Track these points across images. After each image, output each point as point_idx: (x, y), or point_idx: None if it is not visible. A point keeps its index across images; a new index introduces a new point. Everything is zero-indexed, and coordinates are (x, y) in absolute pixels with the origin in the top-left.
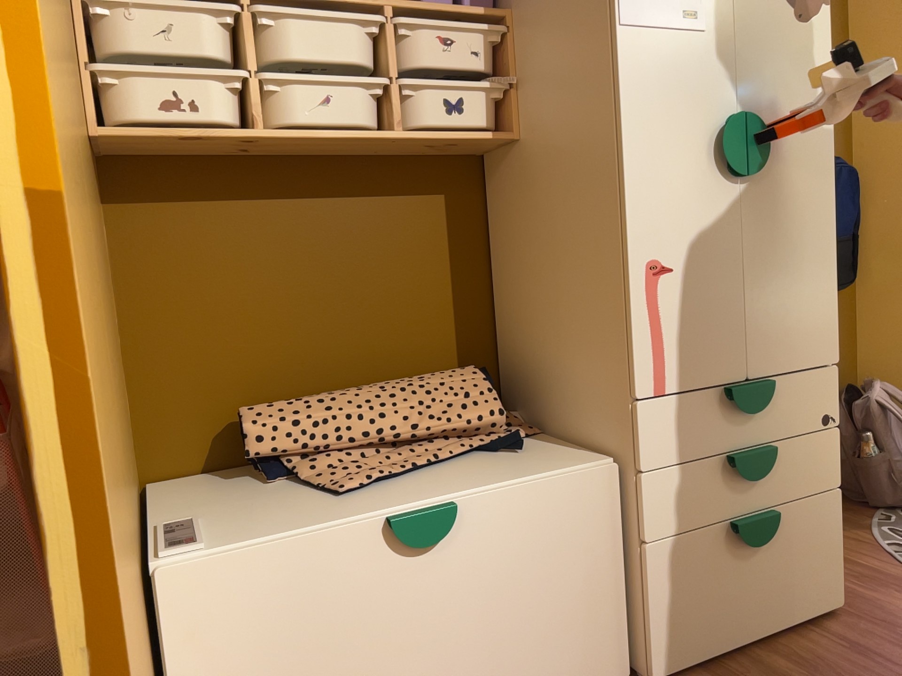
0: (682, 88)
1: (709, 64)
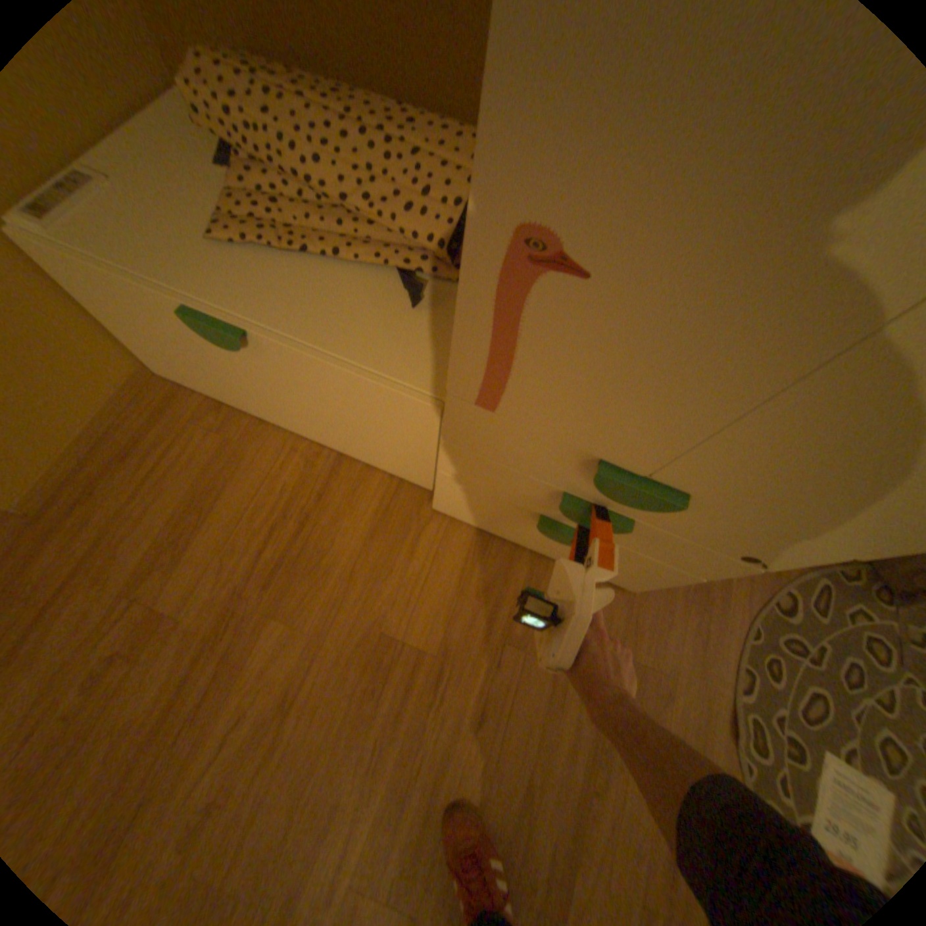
0: None
1: None
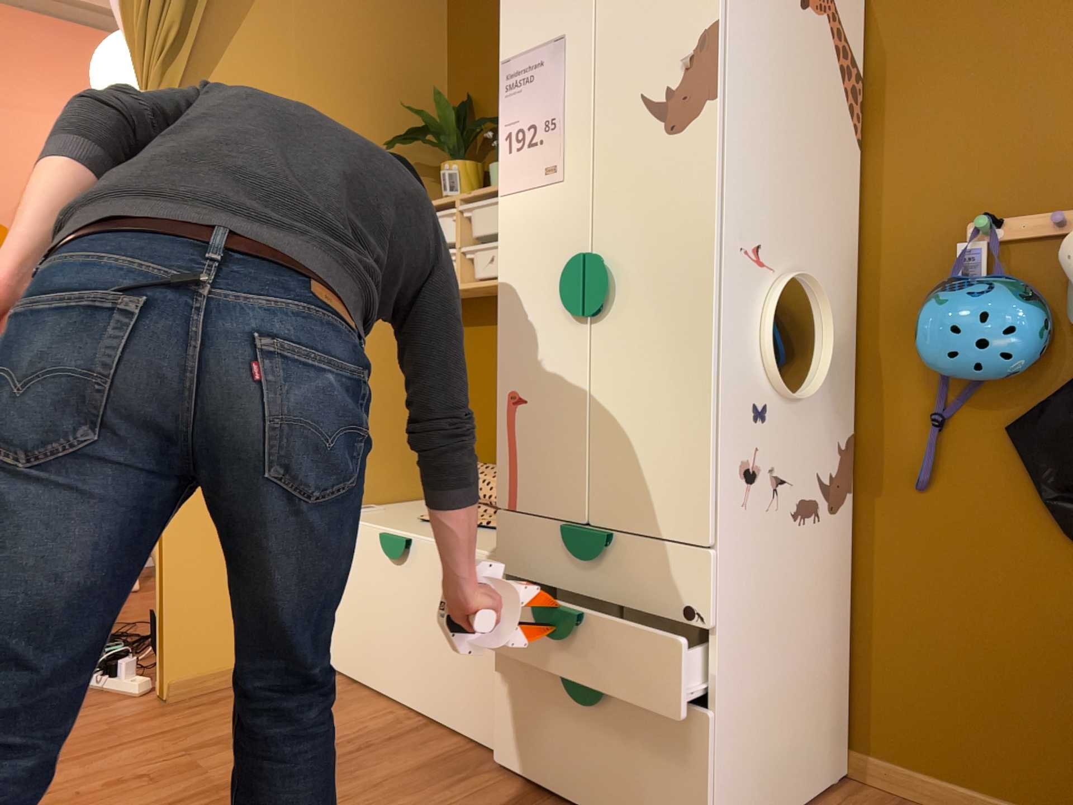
0: (542, 237)
1: (566, 209)
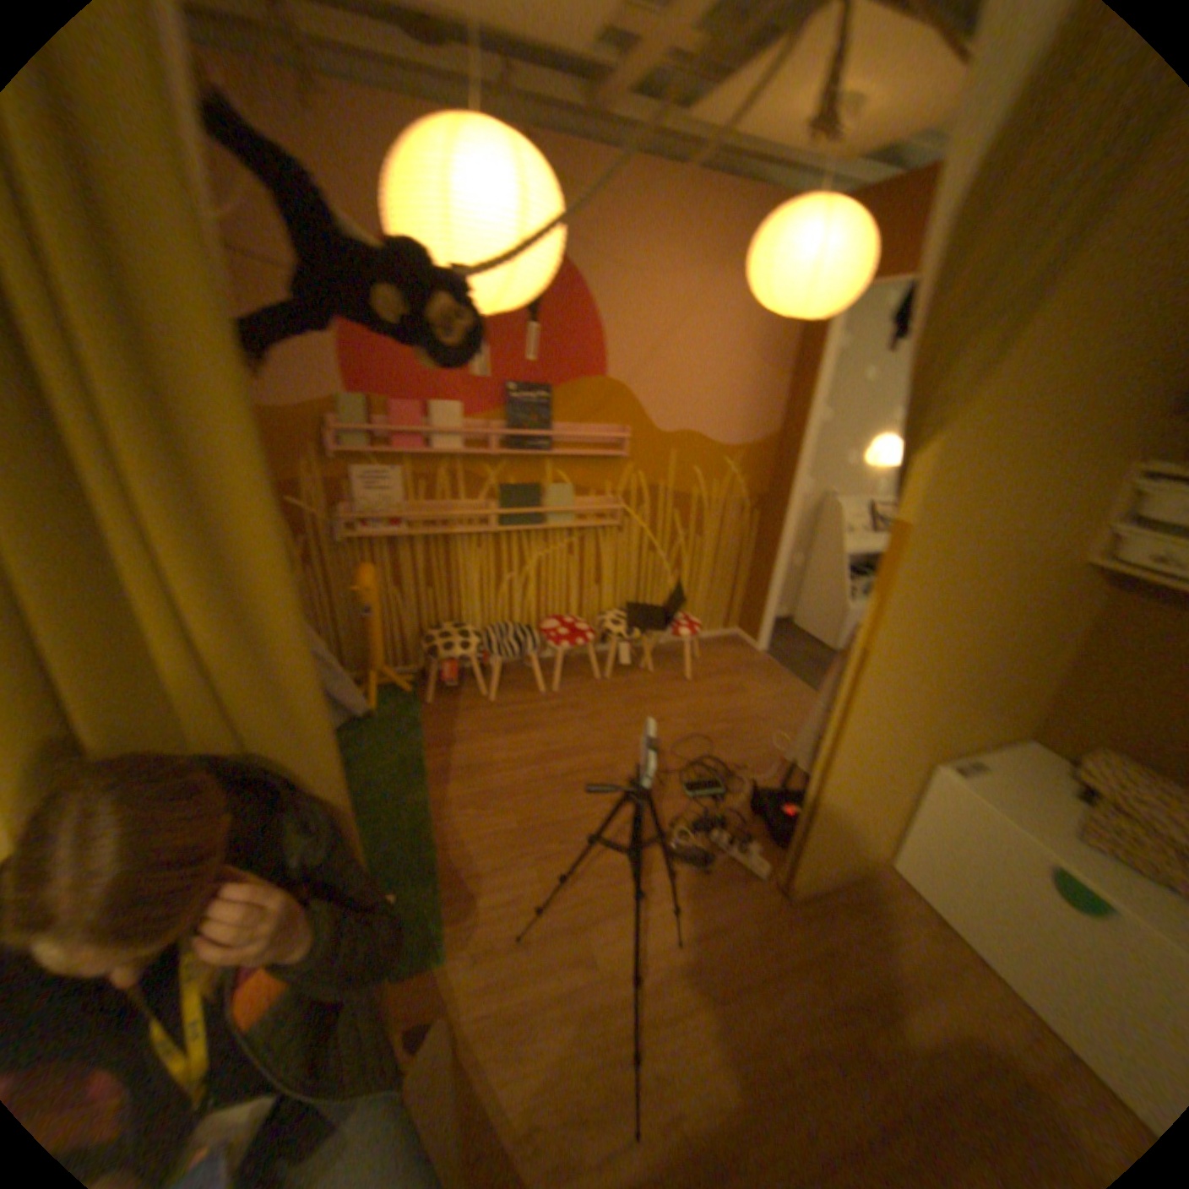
0: None
1: None
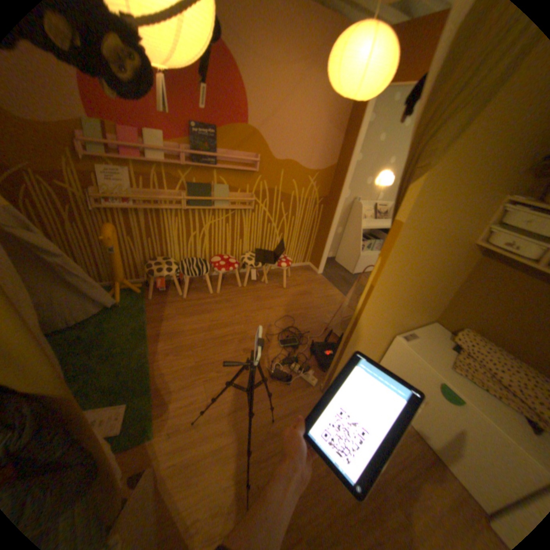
0: None
1: None
